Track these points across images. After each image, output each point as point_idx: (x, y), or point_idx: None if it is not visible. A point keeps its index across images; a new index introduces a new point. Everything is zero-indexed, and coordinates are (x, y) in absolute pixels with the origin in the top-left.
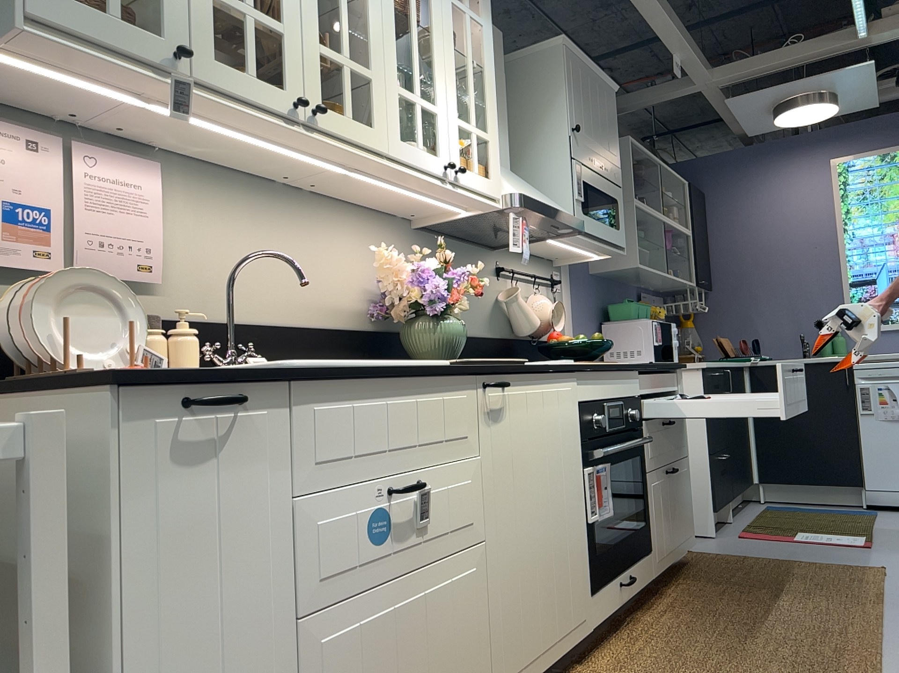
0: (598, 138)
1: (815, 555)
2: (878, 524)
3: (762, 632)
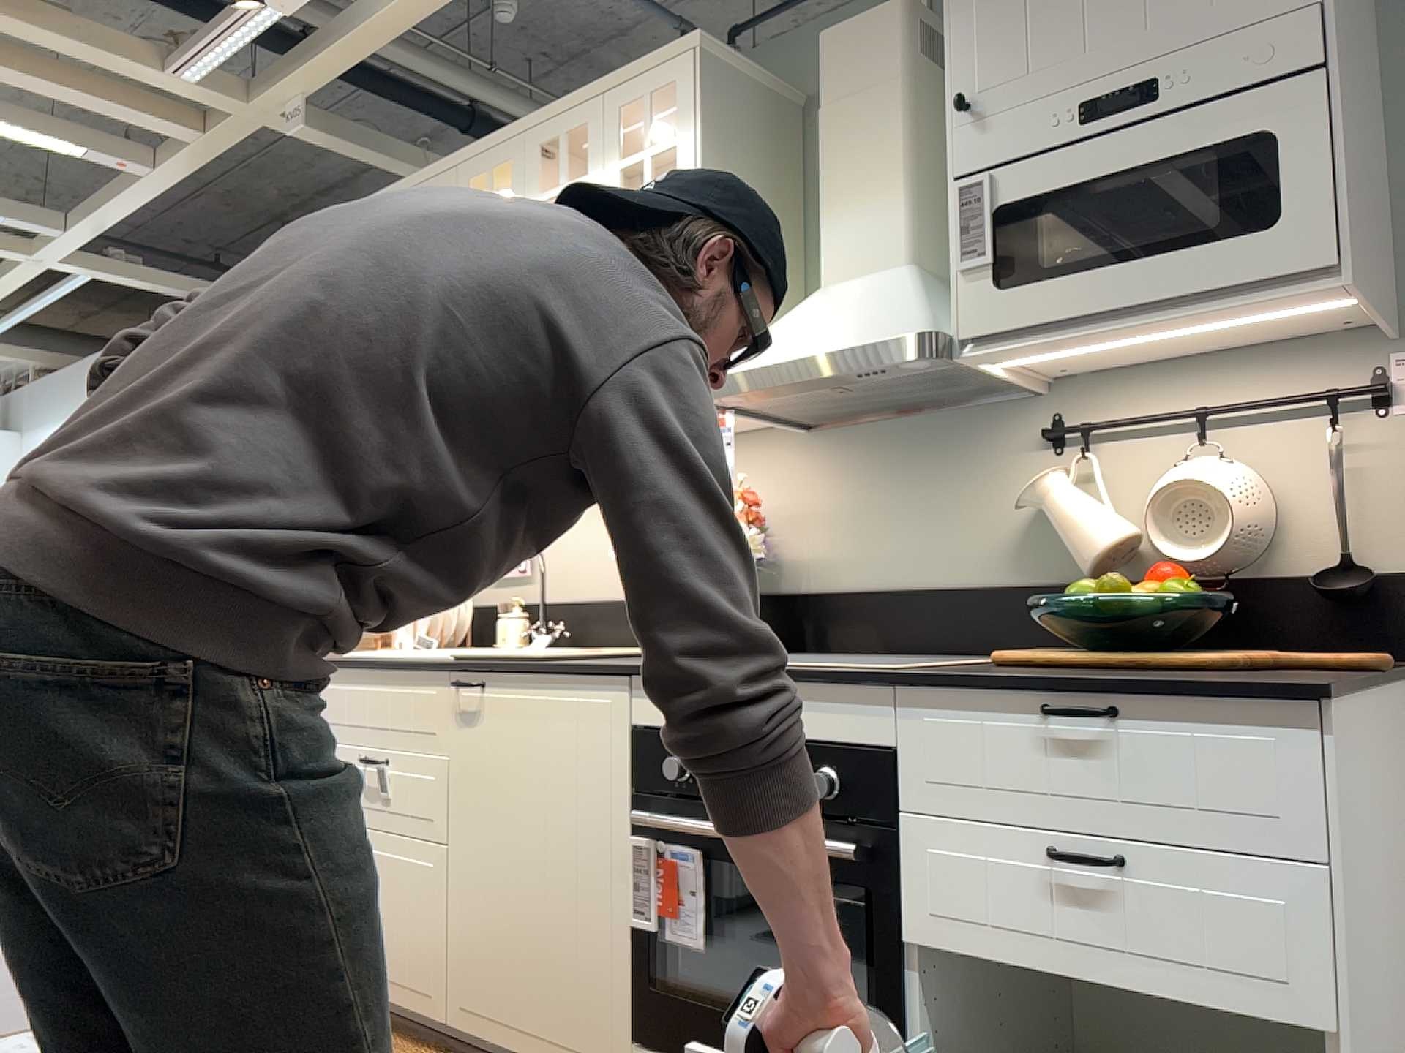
0: (1114, 28)
1: None
2: None
3: None
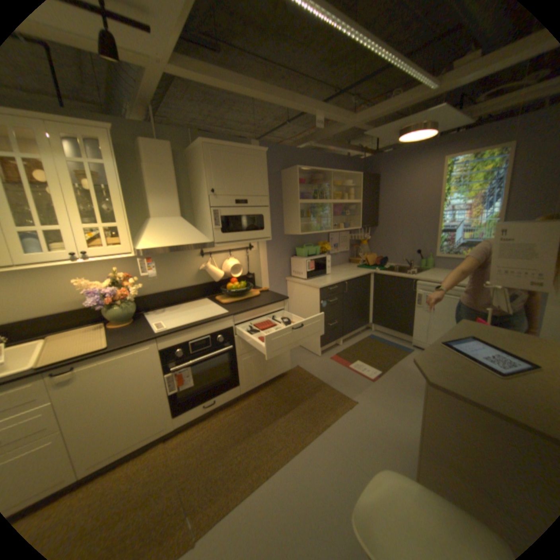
0: (241, 187)
1: (342, 383)
2: (401, 363)
3: (246, 442)
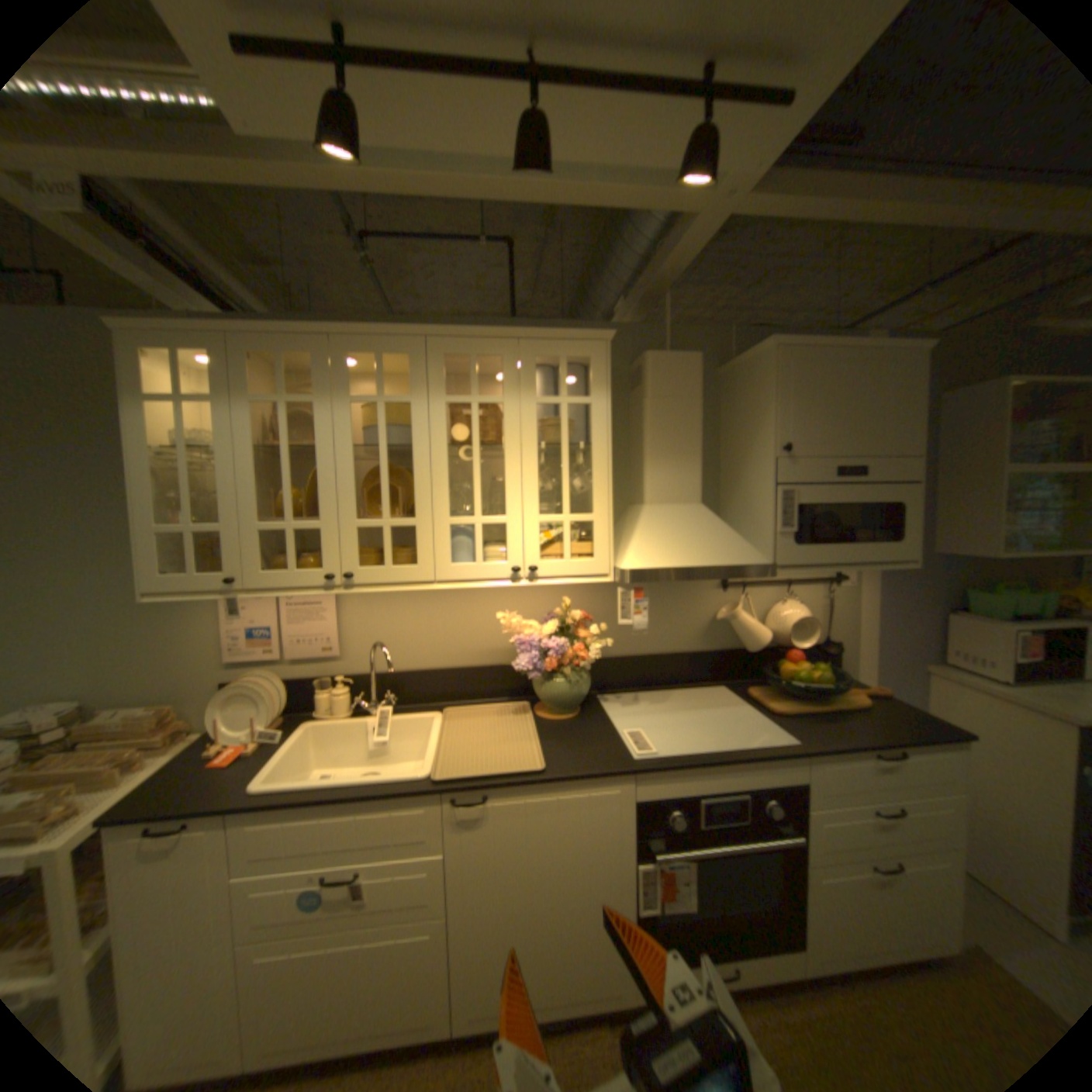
0: (855, 436)
1: None
2: None
3: None
